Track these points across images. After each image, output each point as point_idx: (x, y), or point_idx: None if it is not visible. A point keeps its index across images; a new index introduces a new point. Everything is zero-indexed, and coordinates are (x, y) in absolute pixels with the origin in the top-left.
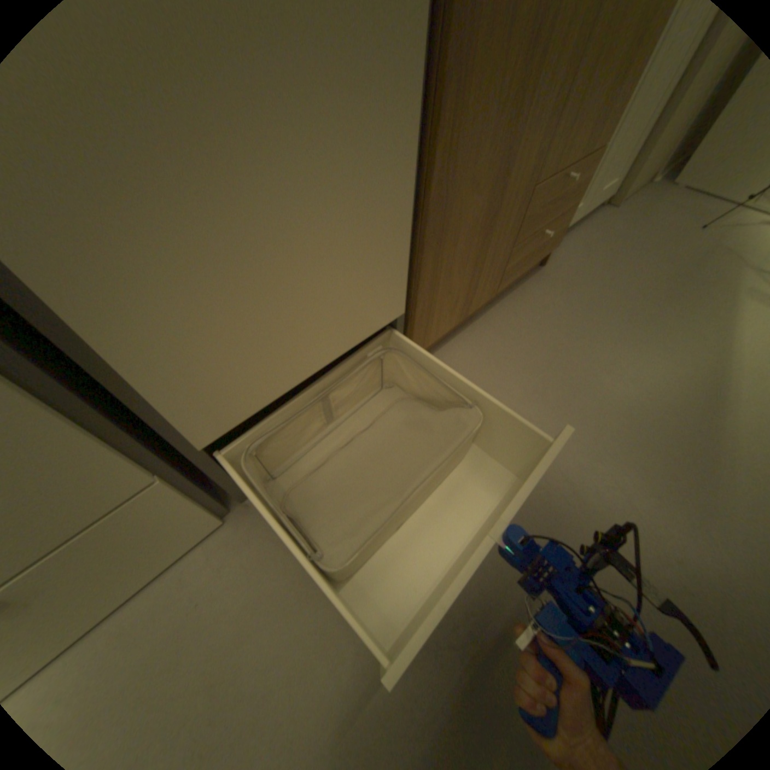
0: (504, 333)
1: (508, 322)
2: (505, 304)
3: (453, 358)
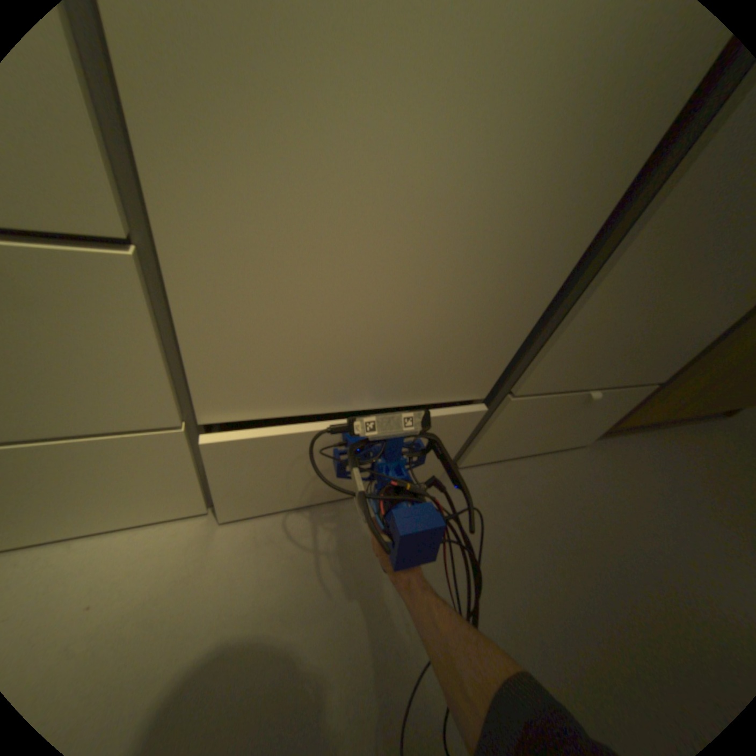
0: (692, 453)
1: (695, 446)
2: (692, 430)
3: (642, 449)
